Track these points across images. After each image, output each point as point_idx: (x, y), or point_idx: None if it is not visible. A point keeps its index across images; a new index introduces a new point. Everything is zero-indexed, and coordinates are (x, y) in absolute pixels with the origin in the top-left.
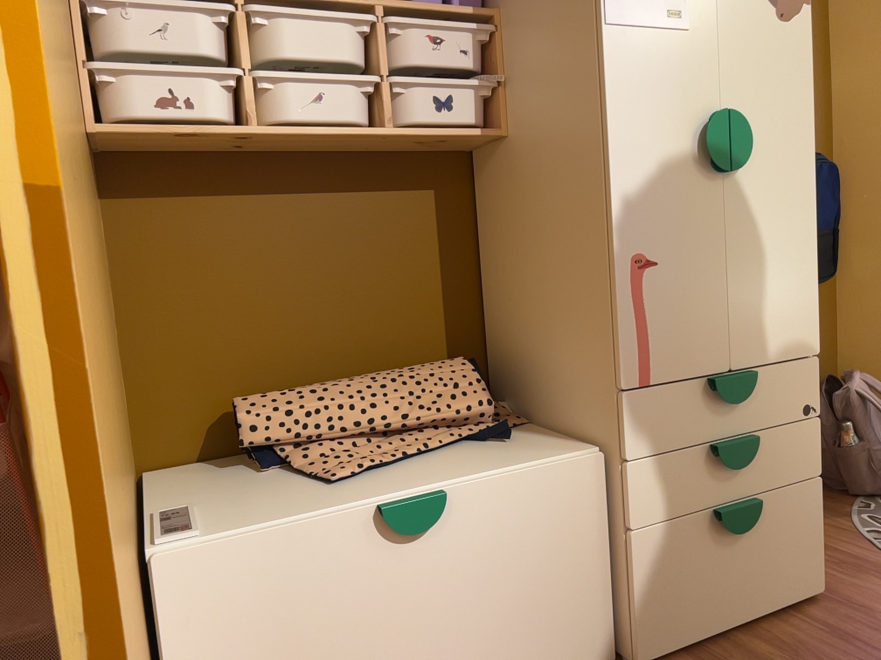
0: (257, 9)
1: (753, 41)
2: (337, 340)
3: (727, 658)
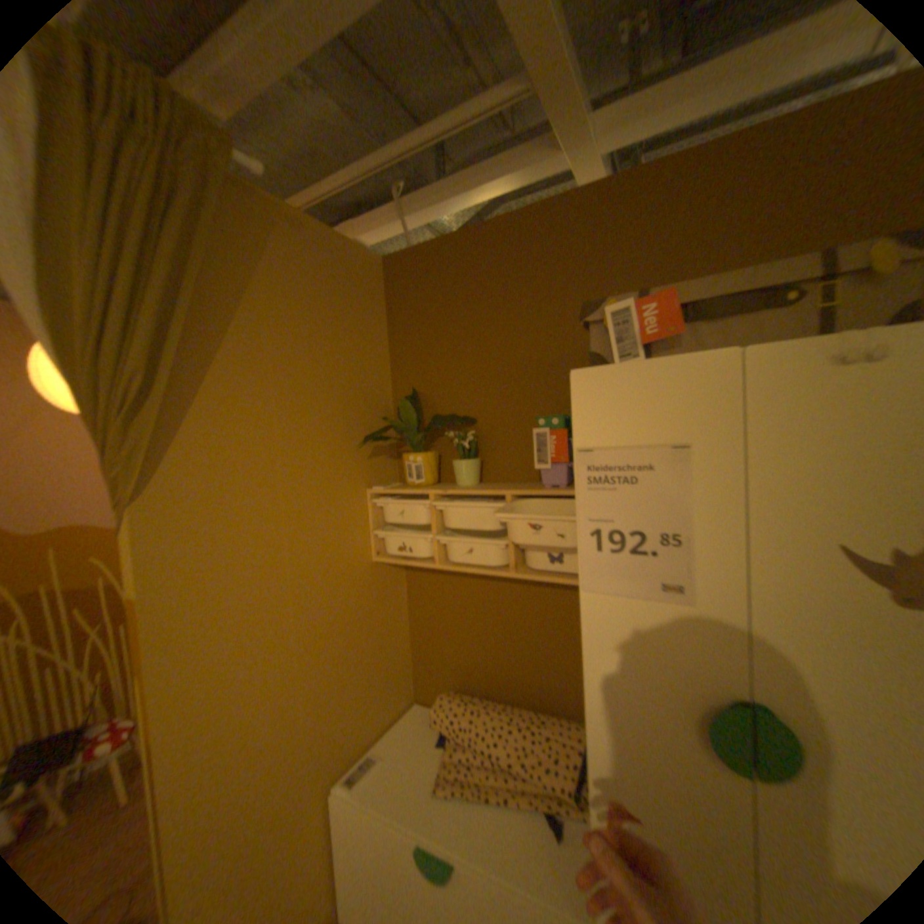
0: (437, 502)
1: (823, 628)
2: (511, 674)
3: None
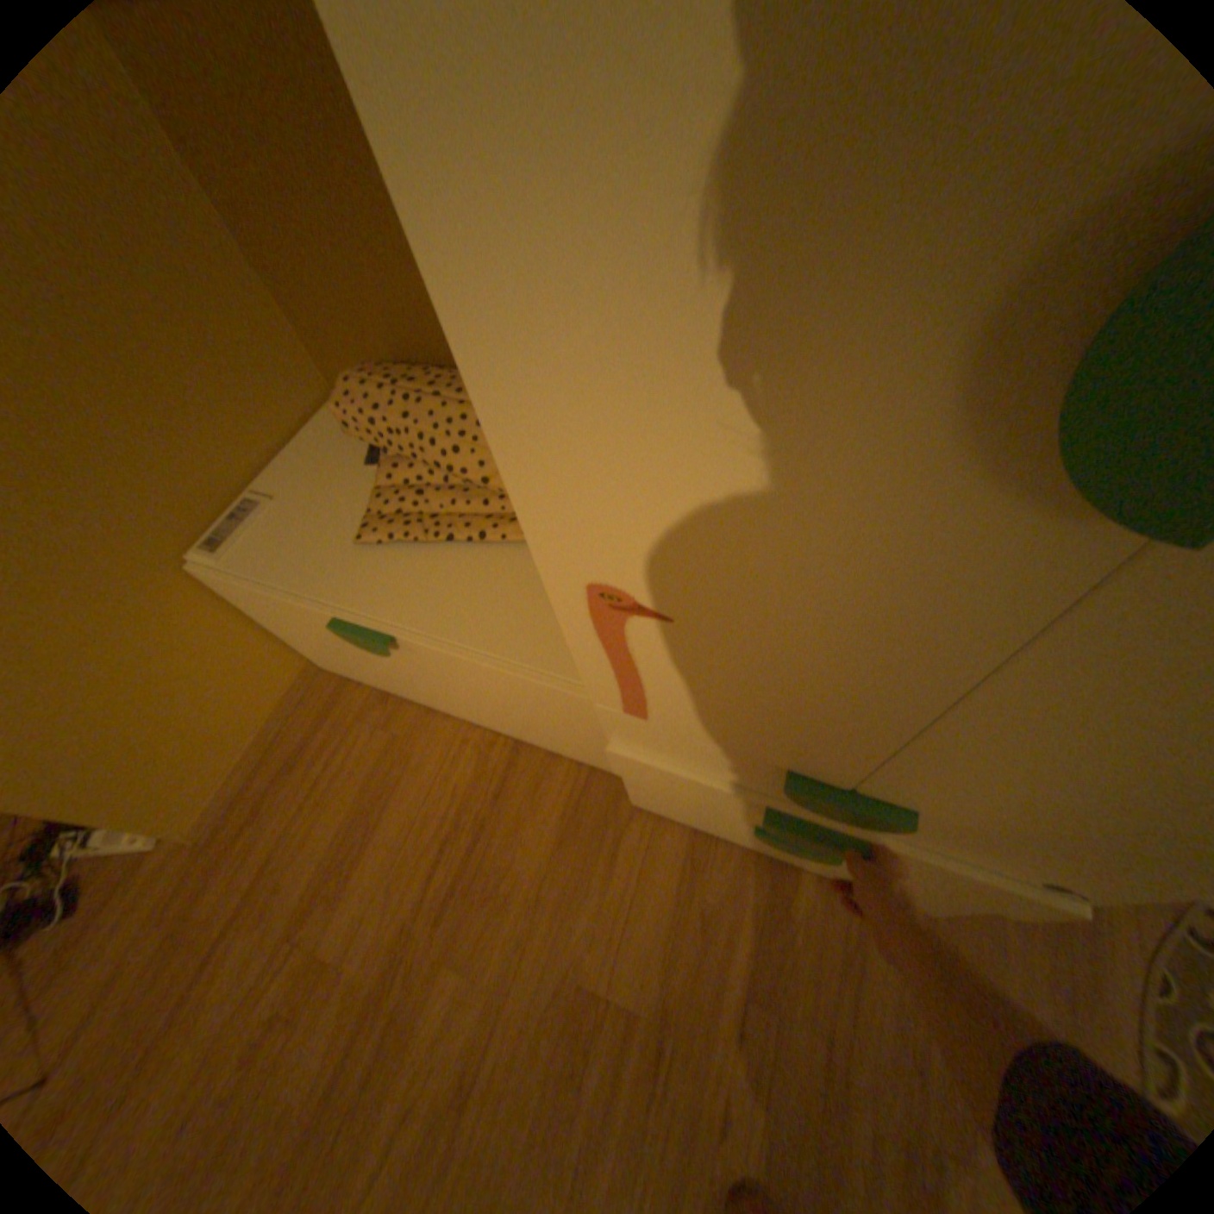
0: None
1: None
2: None
3: (712, 867)
